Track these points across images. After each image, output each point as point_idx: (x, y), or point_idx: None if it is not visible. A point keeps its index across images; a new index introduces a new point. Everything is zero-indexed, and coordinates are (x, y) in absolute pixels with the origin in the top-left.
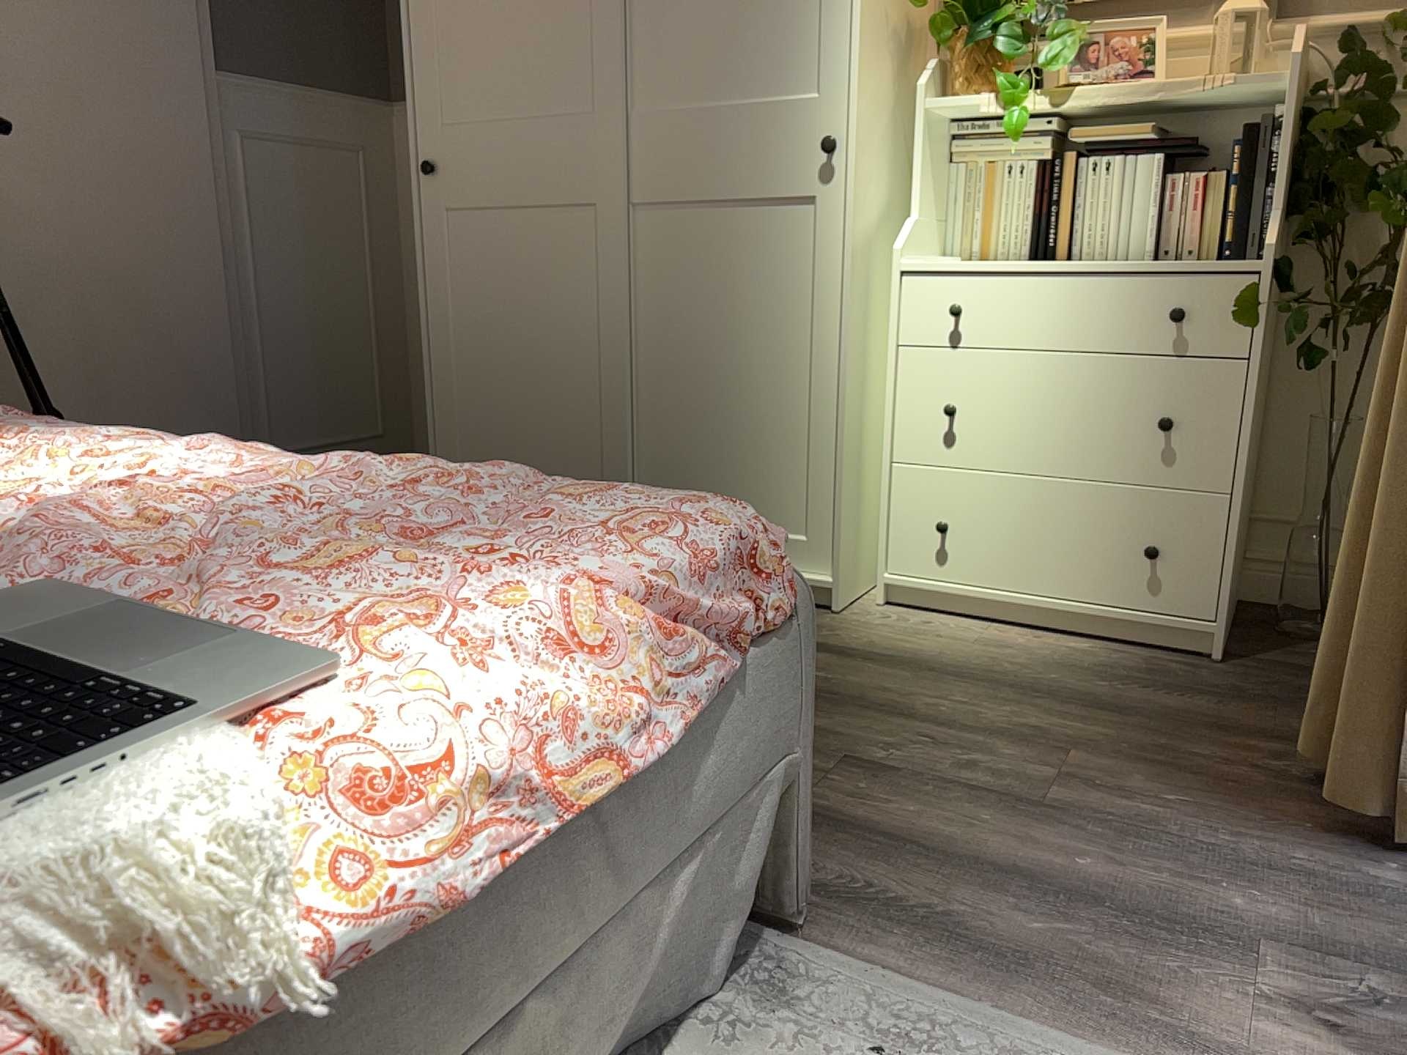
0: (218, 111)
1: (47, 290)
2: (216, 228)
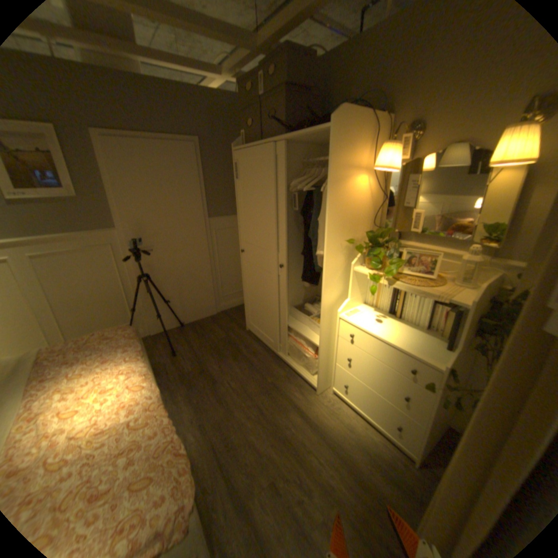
0: (208, 227)
1: (168, 273)
2: (207, 253)
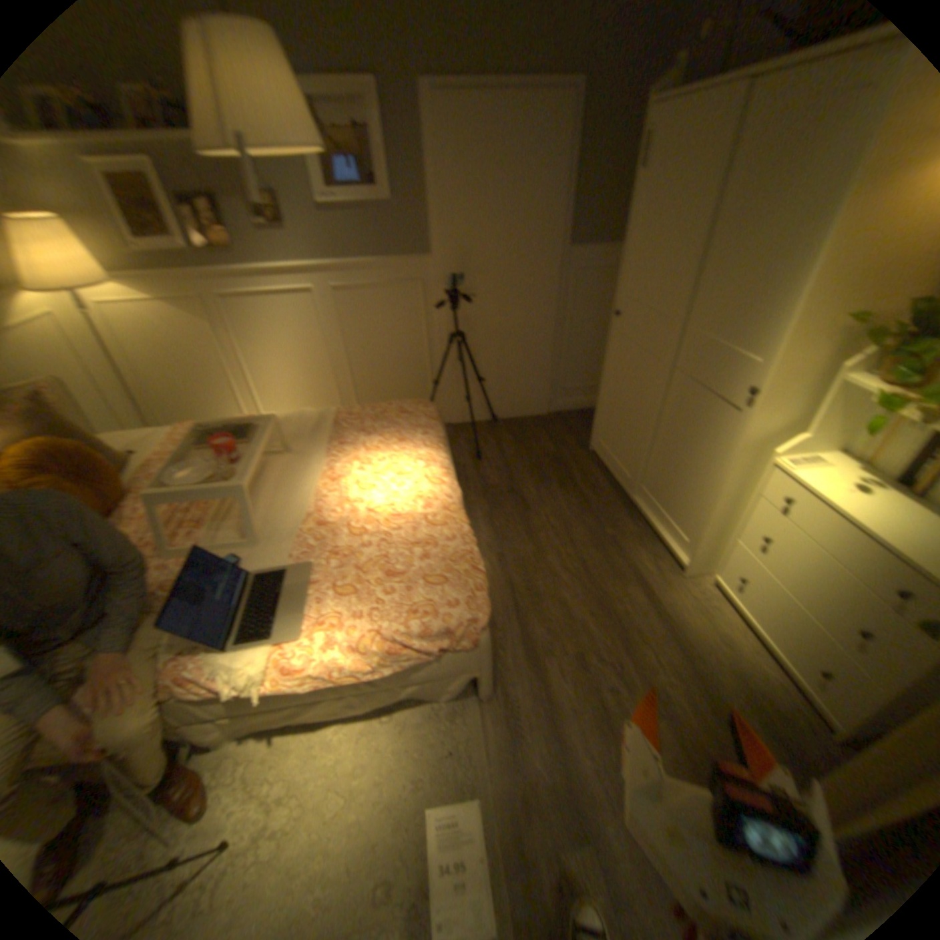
0: (566, 264)
1: (491, 338)
2: (555, 311)
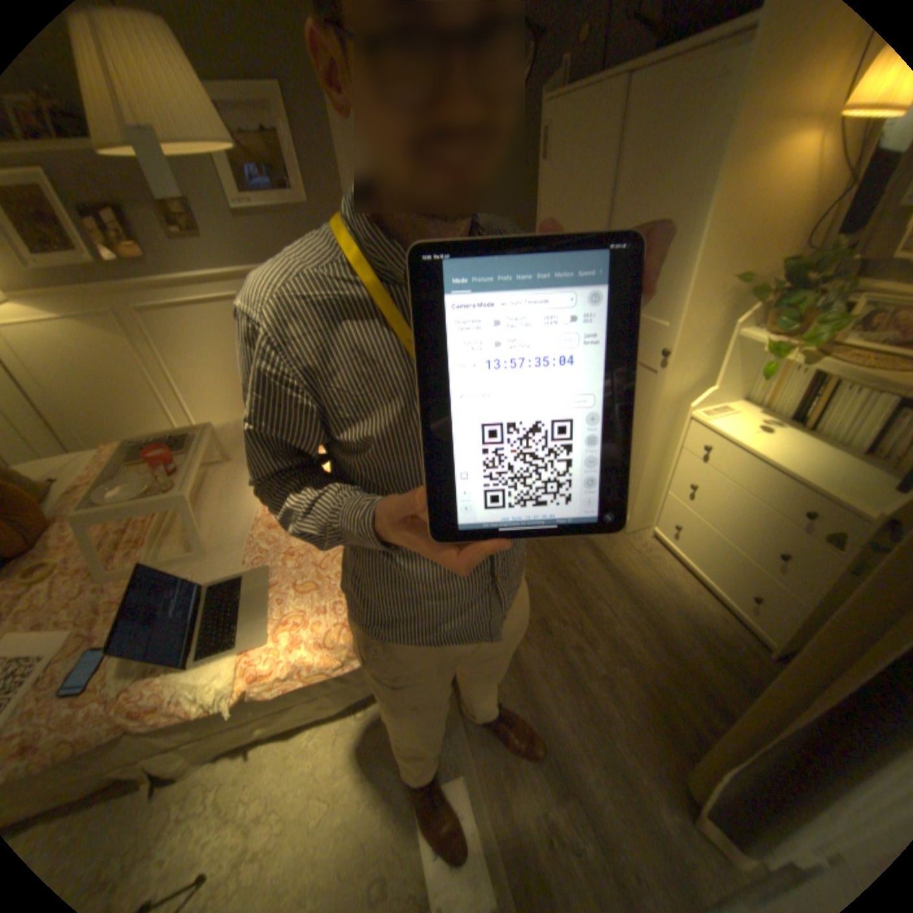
0: None
1: None
2: None
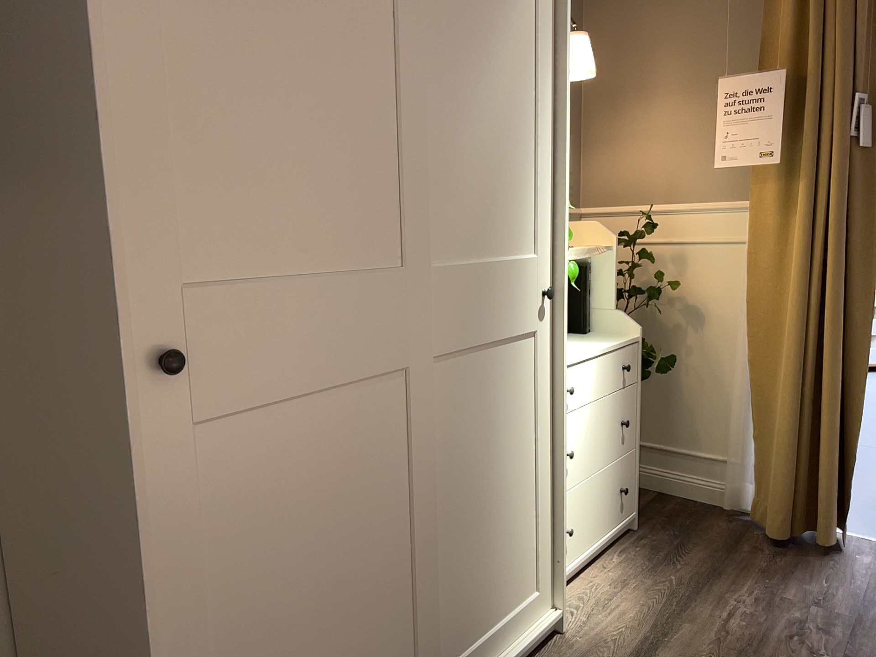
0: None
1: None
2: None
